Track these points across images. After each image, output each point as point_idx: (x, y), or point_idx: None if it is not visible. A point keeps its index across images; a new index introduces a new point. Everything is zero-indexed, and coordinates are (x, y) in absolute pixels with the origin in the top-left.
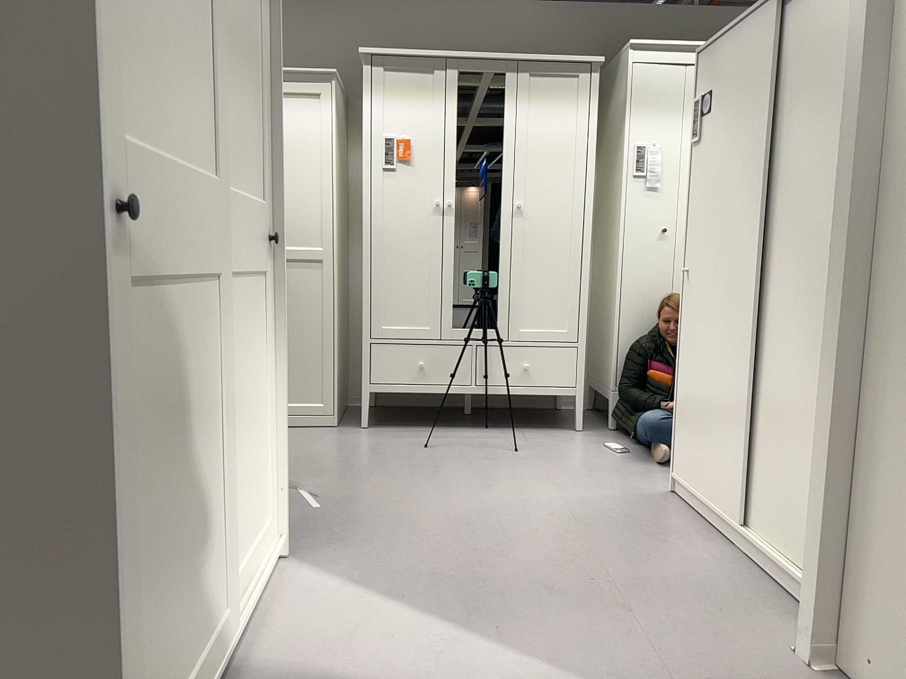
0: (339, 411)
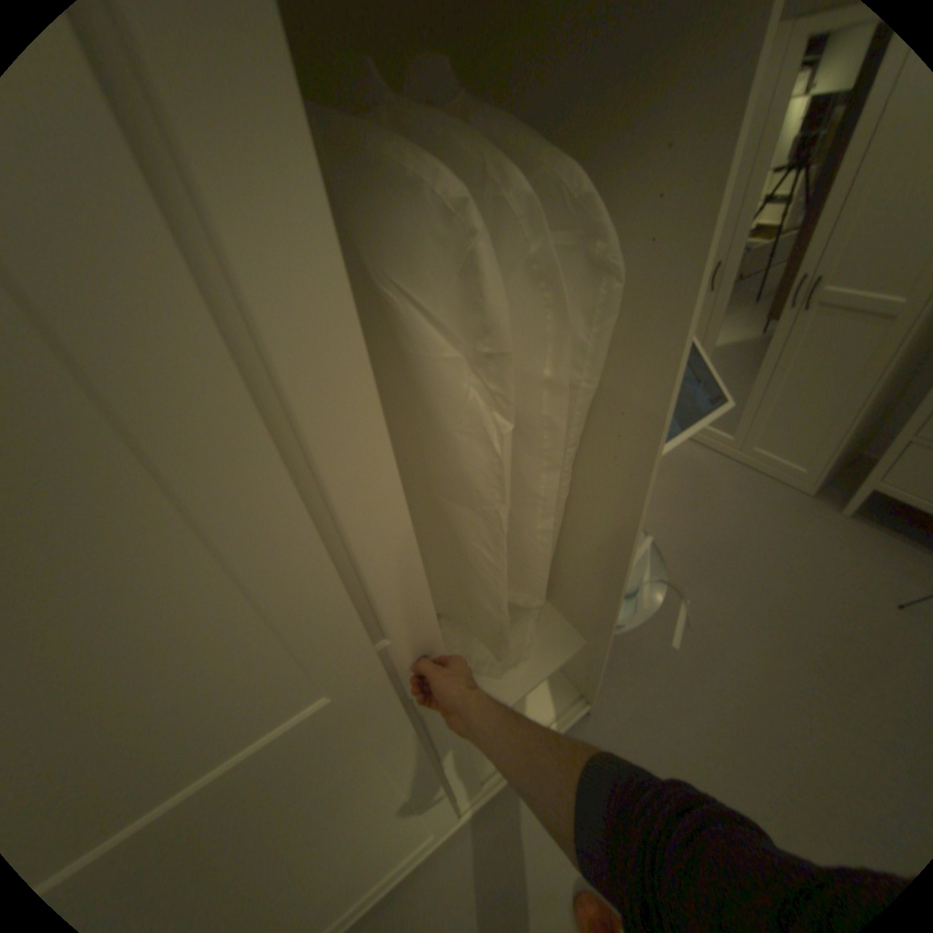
0: (833, 475)
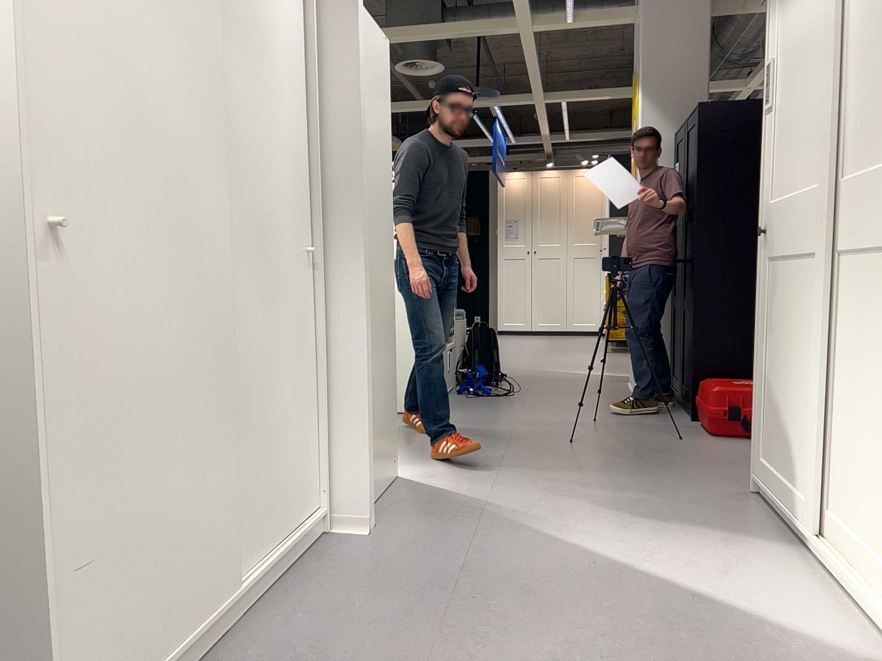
0: None
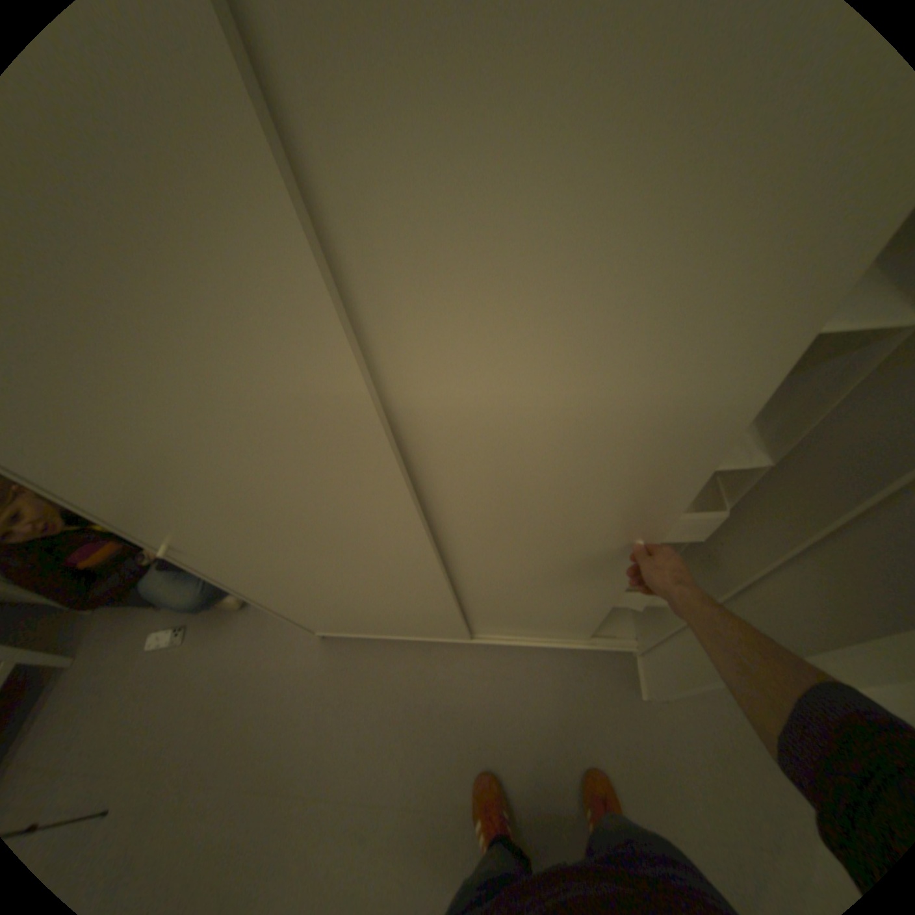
0: None
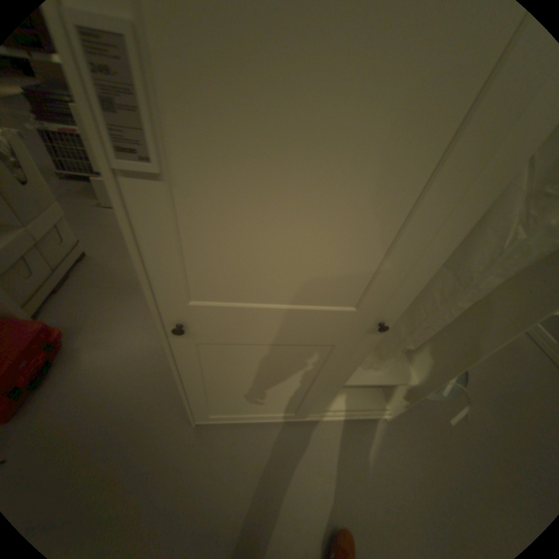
0: None
